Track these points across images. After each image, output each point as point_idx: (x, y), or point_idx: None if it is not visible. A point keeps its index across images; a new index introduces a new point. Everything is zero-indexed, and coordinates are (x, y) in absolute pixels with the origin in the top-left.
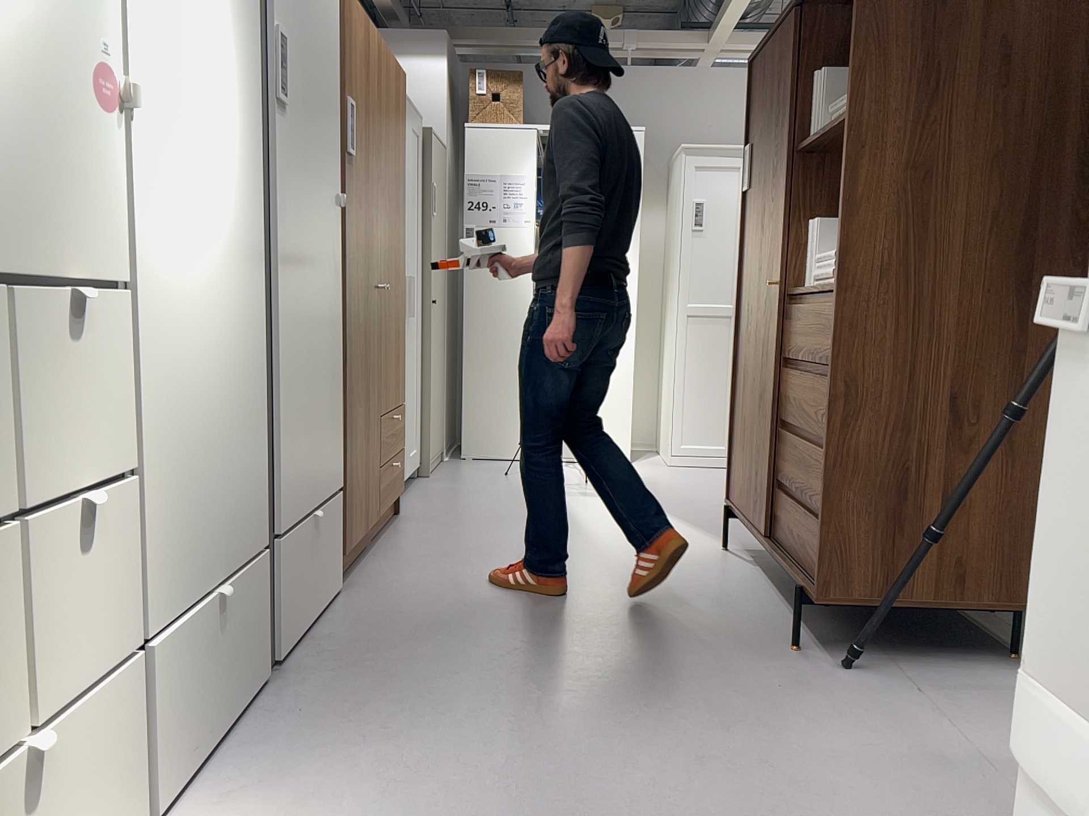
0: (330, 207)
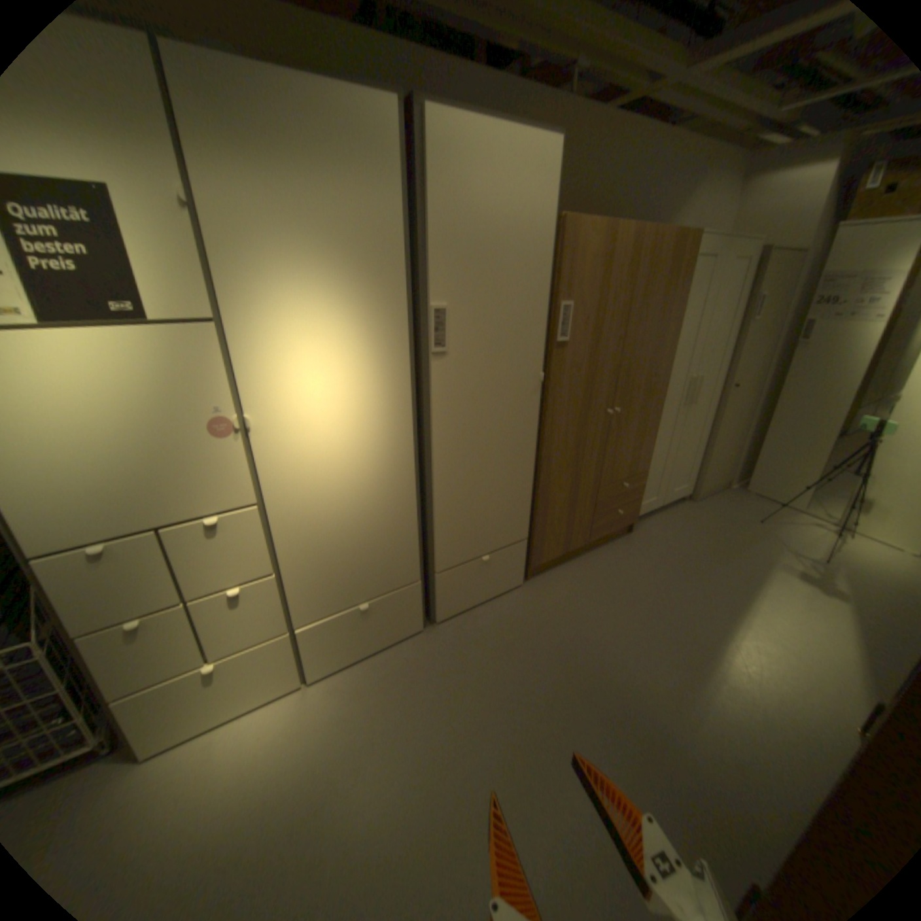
0: (524, 387)
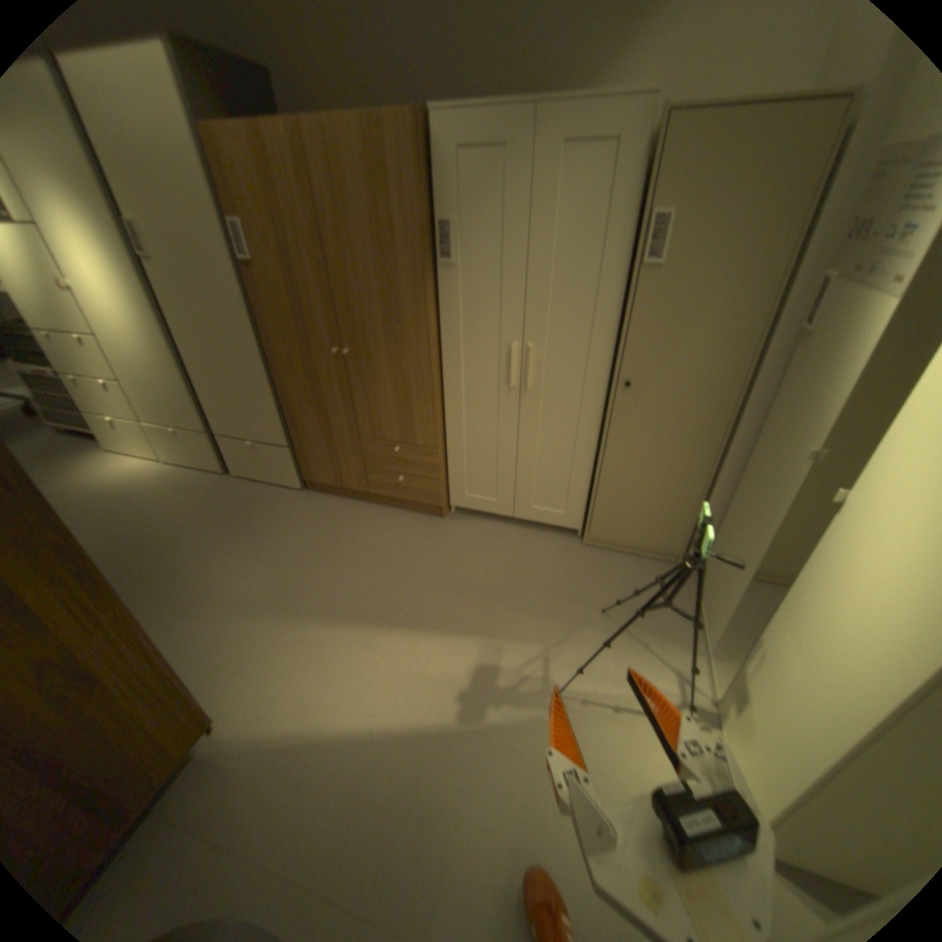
0: (227, 302)
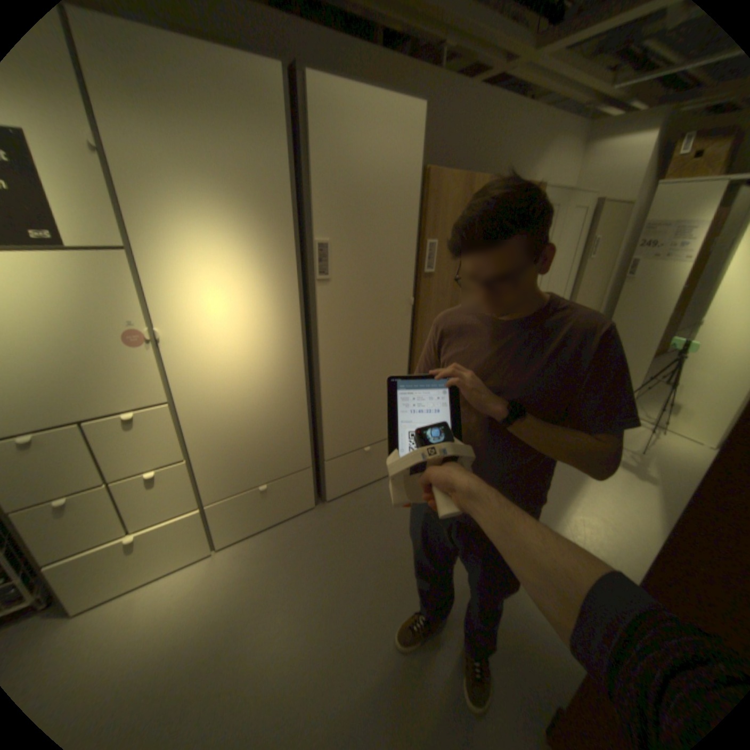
0: (397, 310)
